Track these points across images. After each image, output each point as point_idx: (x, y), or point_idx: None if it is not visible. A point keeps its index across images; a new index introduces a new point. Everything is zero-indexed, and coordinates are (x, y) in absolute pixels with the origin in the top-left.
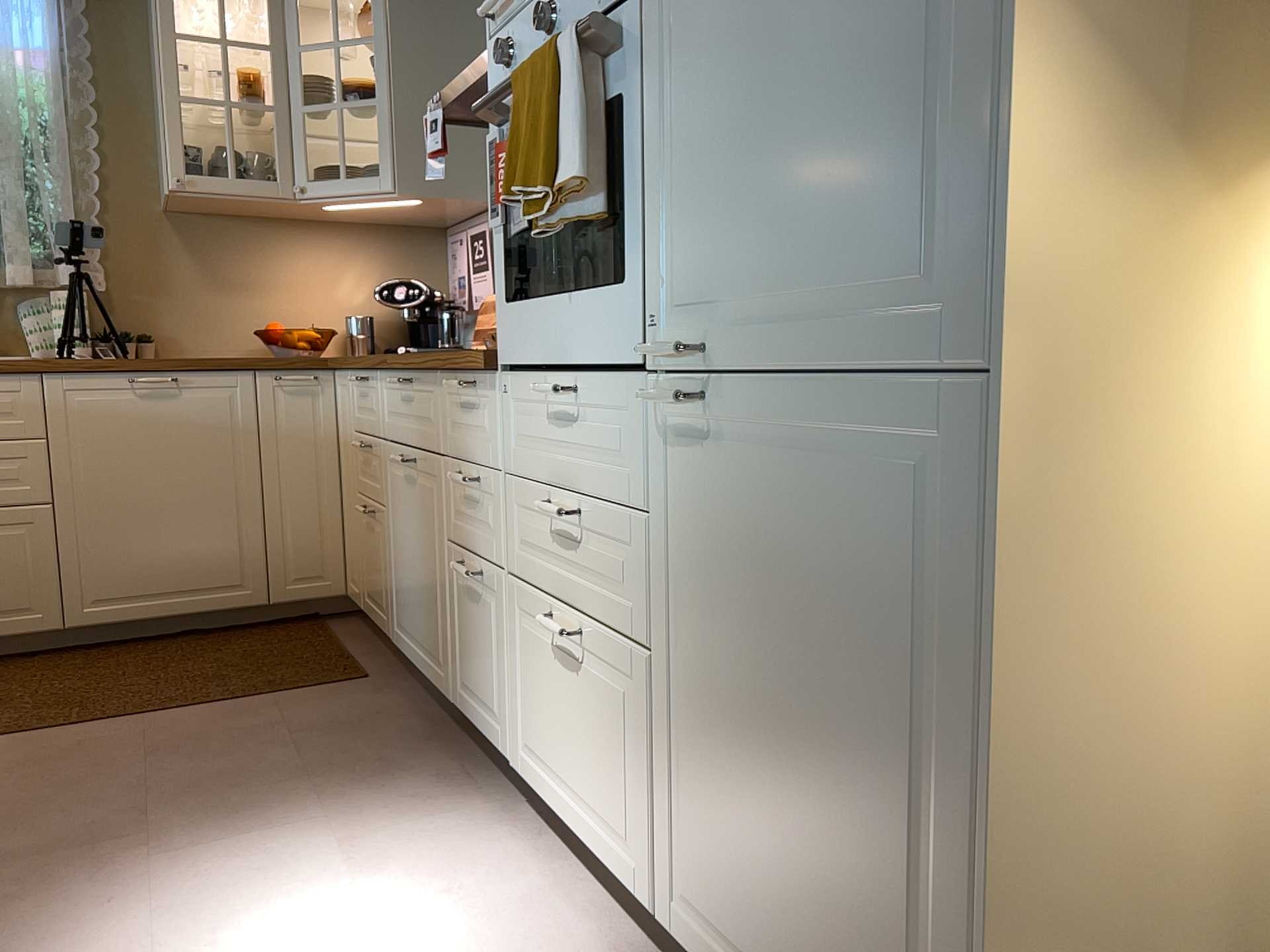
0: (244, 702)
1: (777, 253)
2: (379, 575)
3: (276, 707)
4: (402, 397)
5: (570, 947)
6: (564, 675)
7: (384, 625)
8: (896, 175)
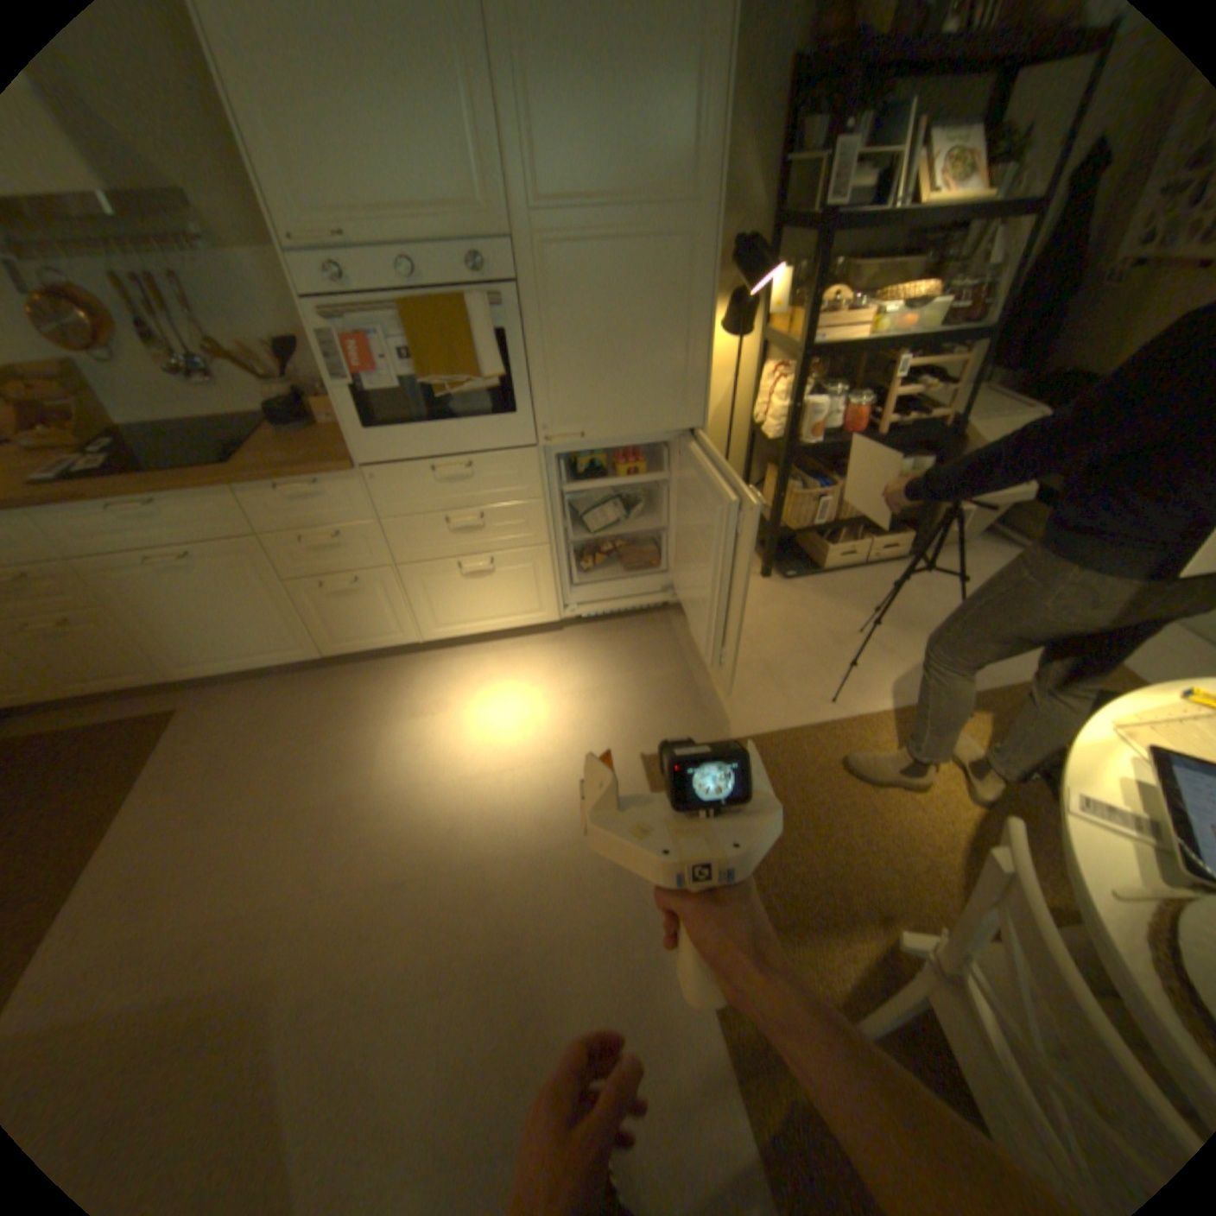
0: (137, 784)
1: (613, 401)
2: (105, 658)
3: (173, 763)
4: (118, 519)
5: (526, 655)
6: (468, 583)
7: (137, 683)
8: (664, 380)
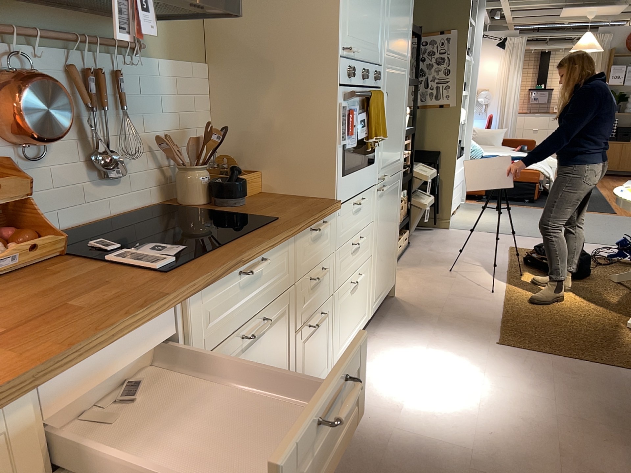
0: None
1: (391, 154)
2: None
3: None
4: (239, 288)
5: (372, 350)
6: (352, 297)
7: None
8: (399, 143)
